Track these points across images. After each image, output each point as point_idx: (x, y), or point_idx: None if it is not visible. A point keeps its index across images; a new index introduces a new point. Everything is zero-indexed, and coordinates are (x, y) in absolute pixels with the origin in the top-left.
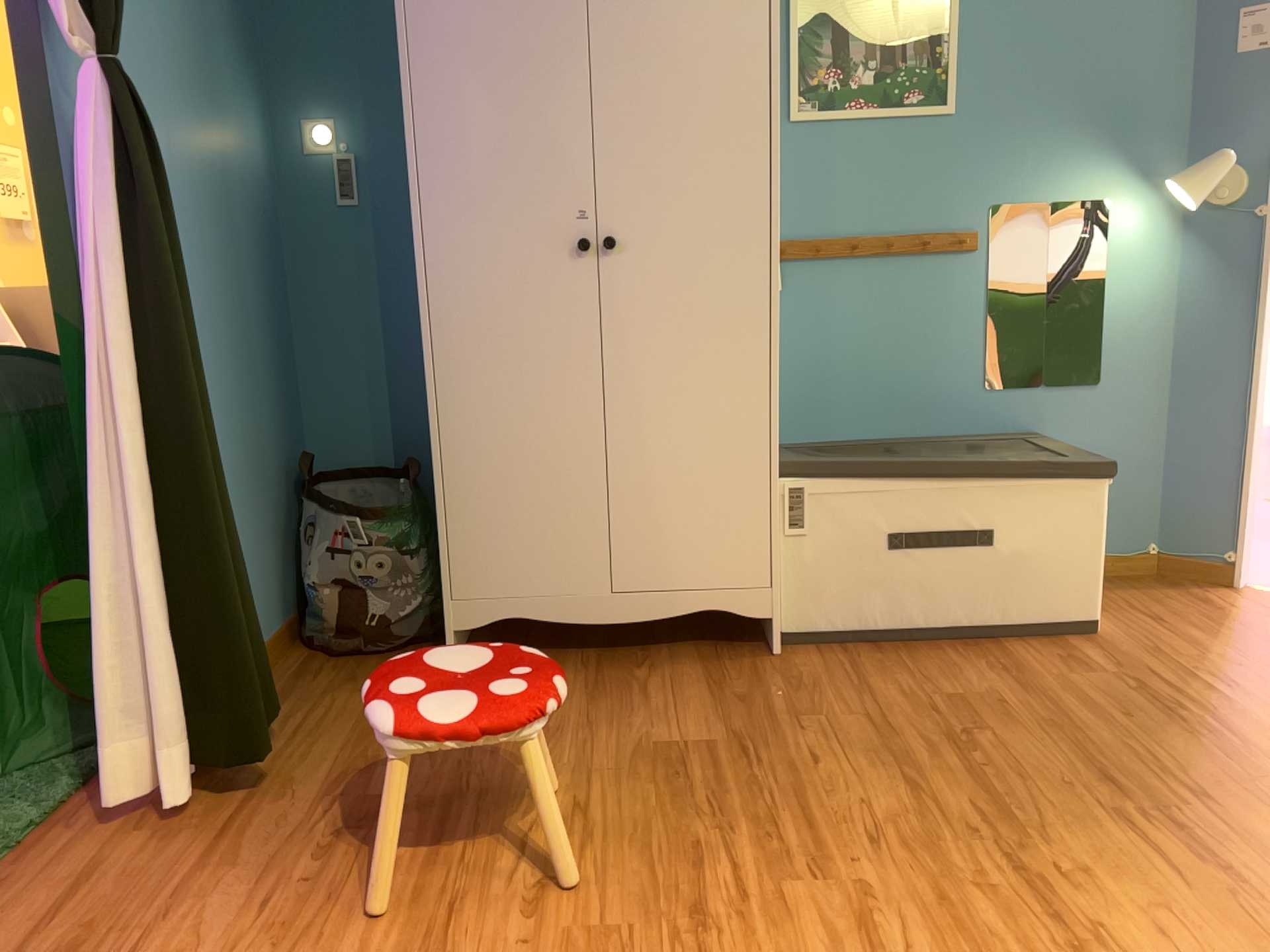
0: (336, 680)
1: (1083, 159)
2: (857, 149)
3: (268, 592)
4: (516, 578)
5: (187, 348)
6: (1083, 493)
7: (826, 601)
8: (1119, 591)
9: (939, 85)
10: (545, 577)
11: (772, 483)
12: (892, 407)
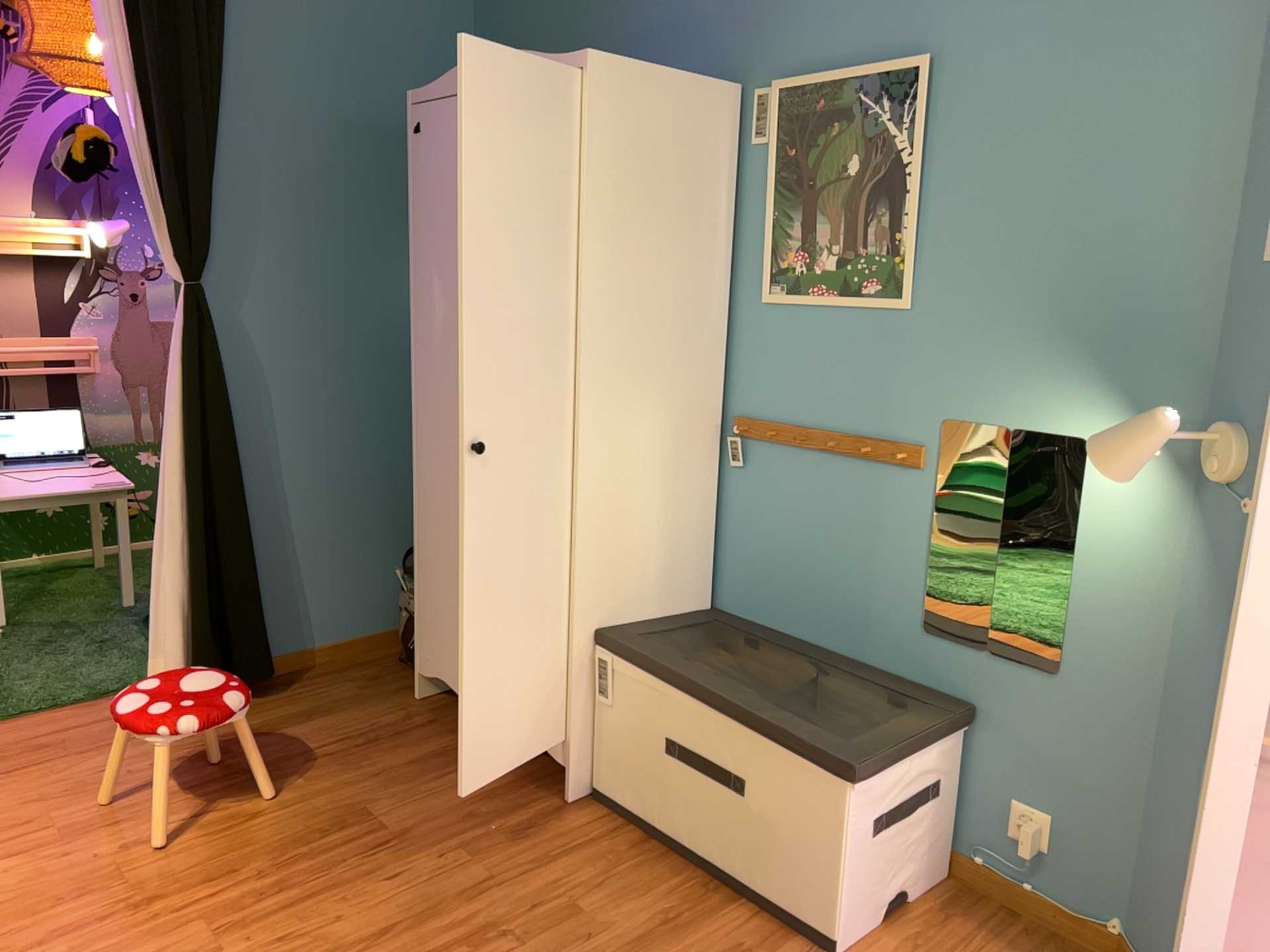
0: (355, 680)
1: (1057, 381)
2: (818, 335)
3: (375, 605)
4: (444, 654)
5: (215, 447)
6: (825, 786)
7: (620, 778)
8: (1006, 945)
9: (896, 275)
10: (456, 661)
11: (591, 650)
12: (831, 617)
